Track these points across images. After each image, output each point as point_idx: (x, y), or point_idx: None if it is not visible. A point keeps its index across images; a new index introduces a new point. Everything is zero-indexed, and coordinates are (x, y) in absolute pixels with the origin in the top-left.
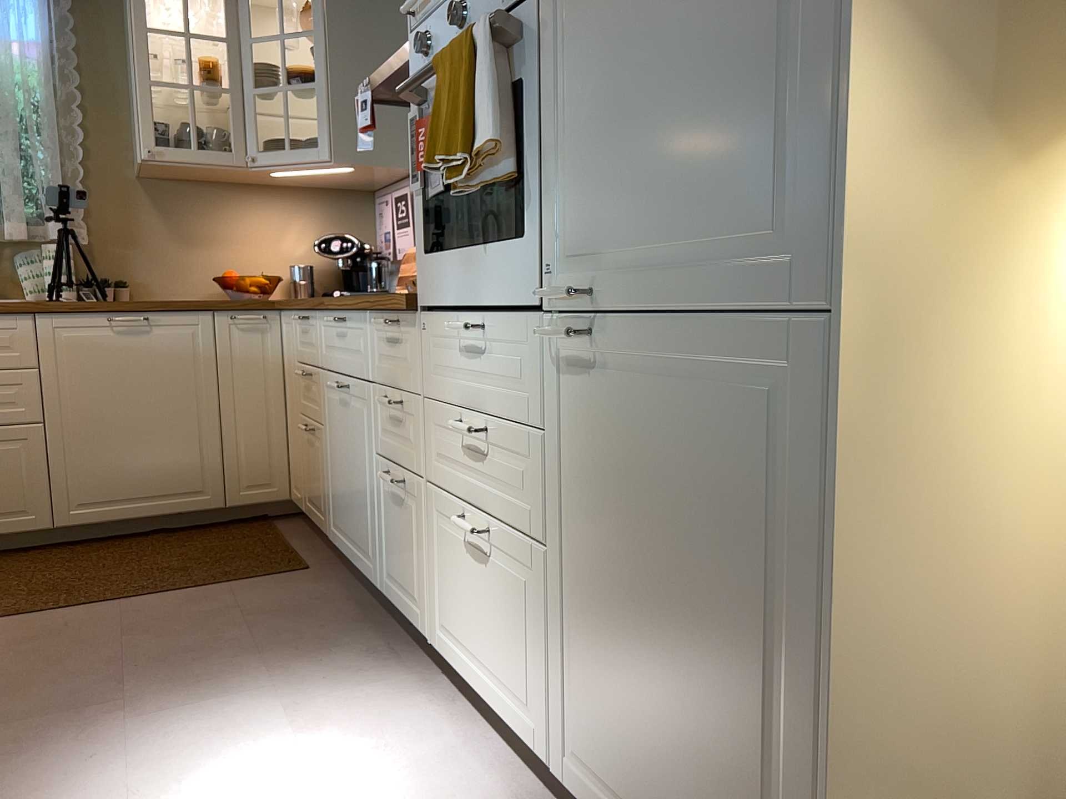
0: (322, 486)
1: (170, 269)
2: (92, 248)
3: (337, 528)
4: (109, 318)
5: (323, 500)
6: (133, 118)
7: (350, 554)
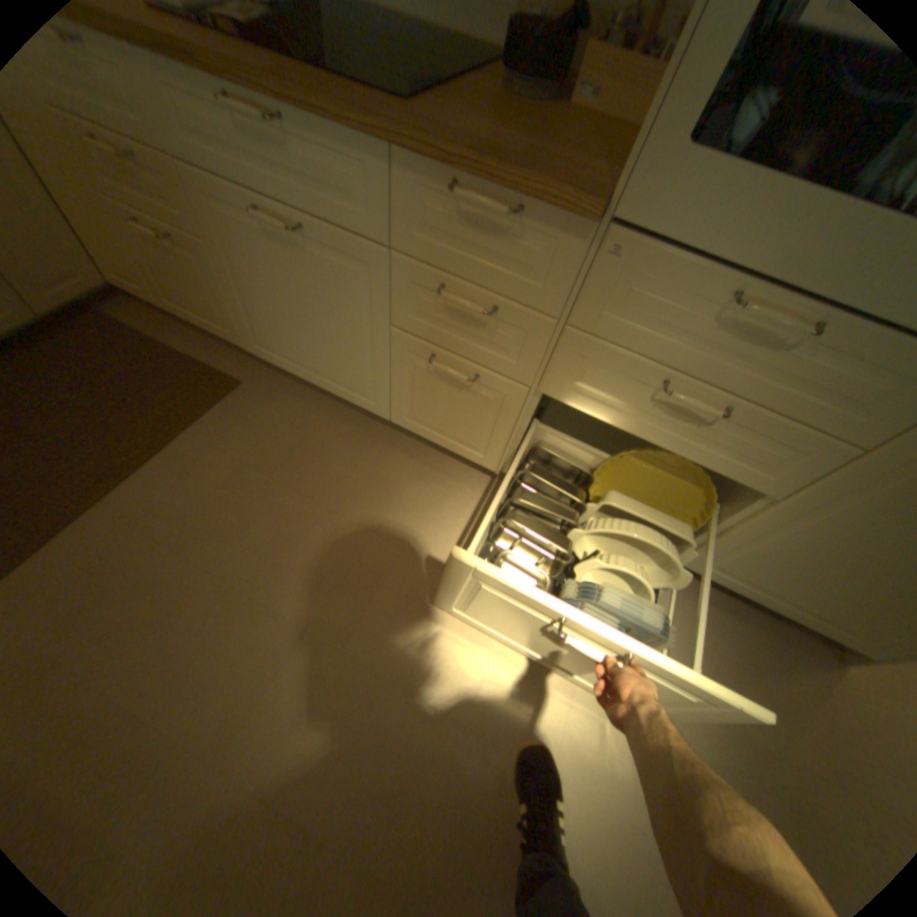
0: (215, 301)
1: None
2: None
3: (269, 348)
4: None
5: (221, 314)
6: None
7: (312, 377)
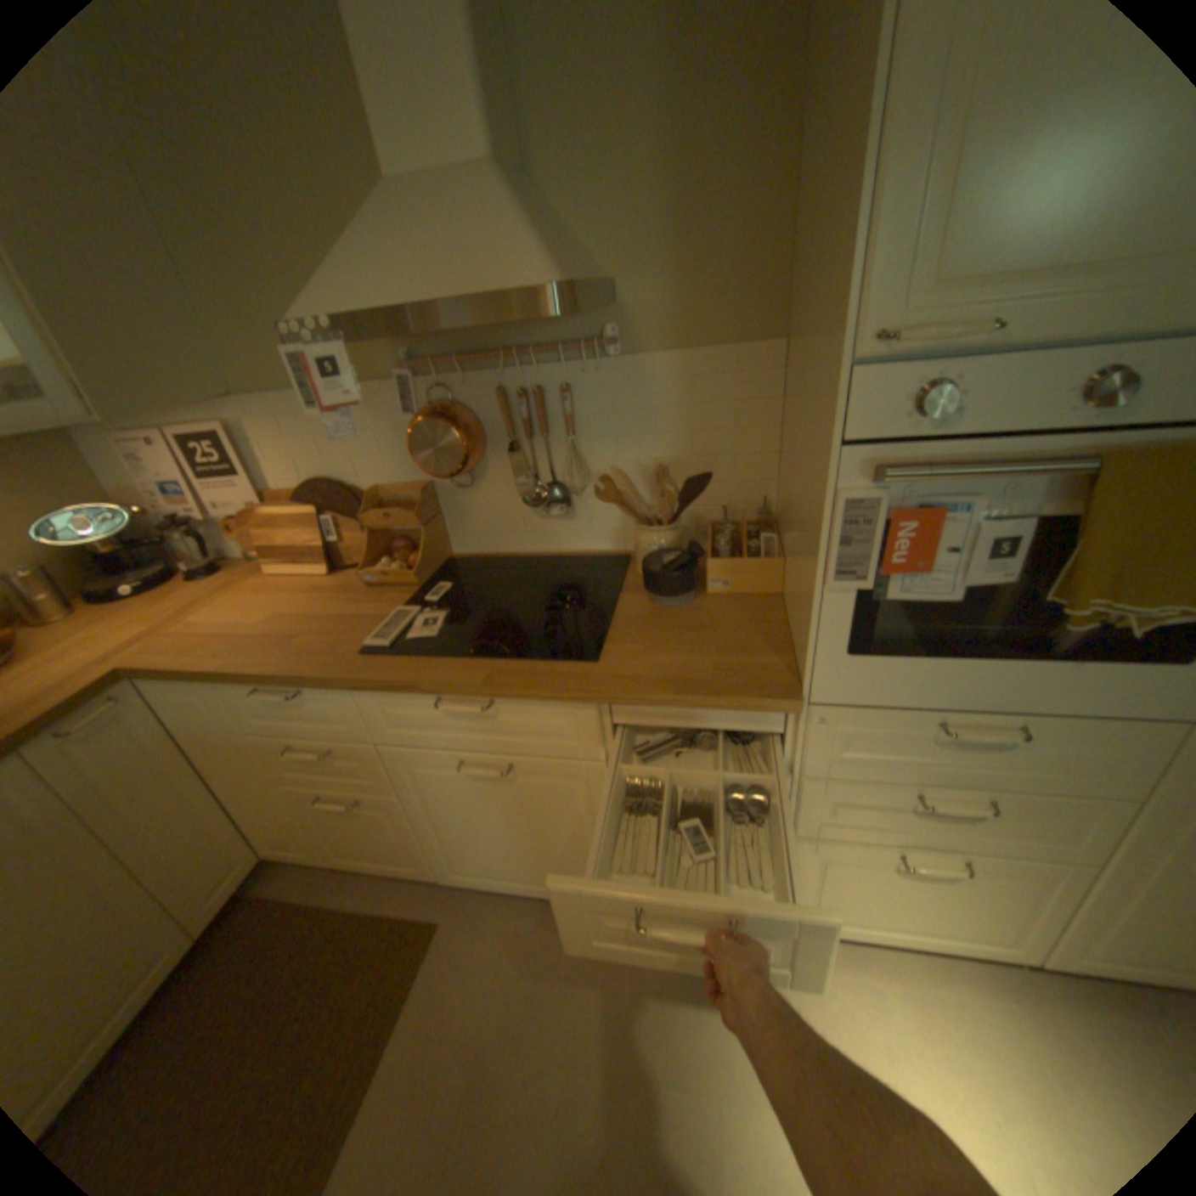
0: (403, 846)
1: None
2: None
3: (468, 875)
4: None
5: (408, 856)
6: None
7: (524, 891)
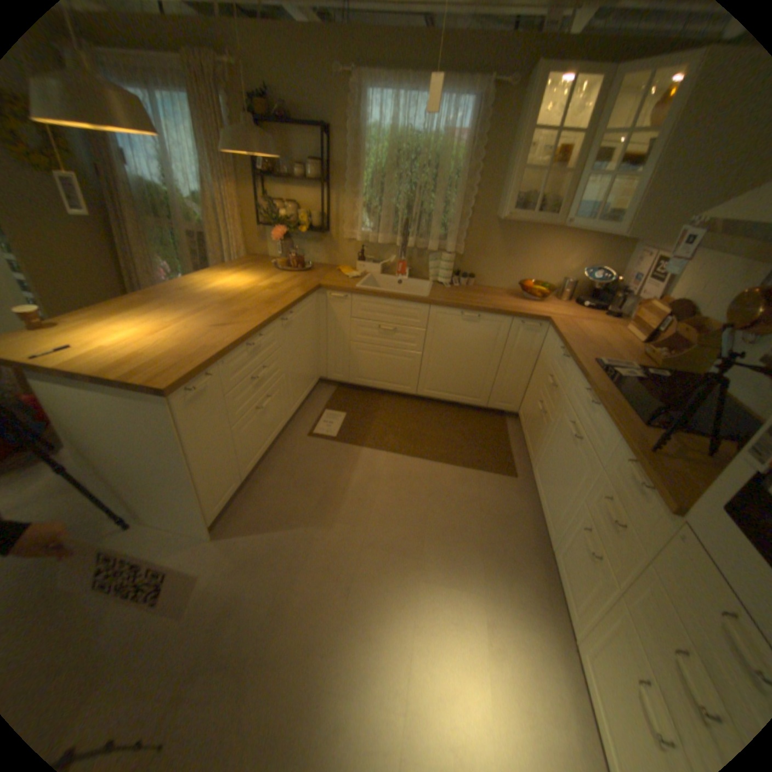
0: (539, 444)
1: (497, 271)
2: (464, 254)
3: (539, 476)
4: (462, 312)
5: (537, 449)
6: (506, 180)
7: (542, 501)
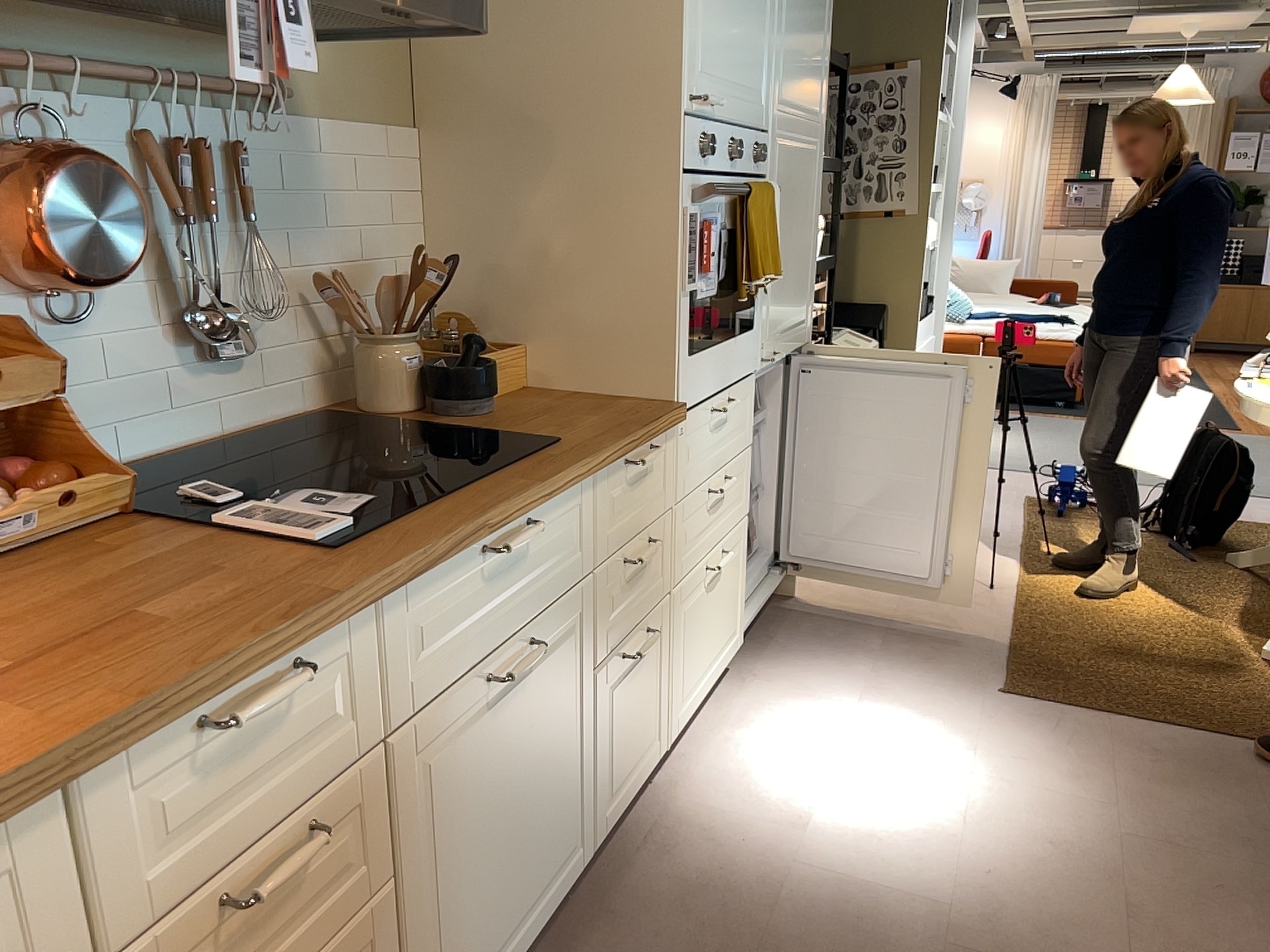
0: None
1: None
2: None
3: None
4: None
5: None
6: None
7: None
